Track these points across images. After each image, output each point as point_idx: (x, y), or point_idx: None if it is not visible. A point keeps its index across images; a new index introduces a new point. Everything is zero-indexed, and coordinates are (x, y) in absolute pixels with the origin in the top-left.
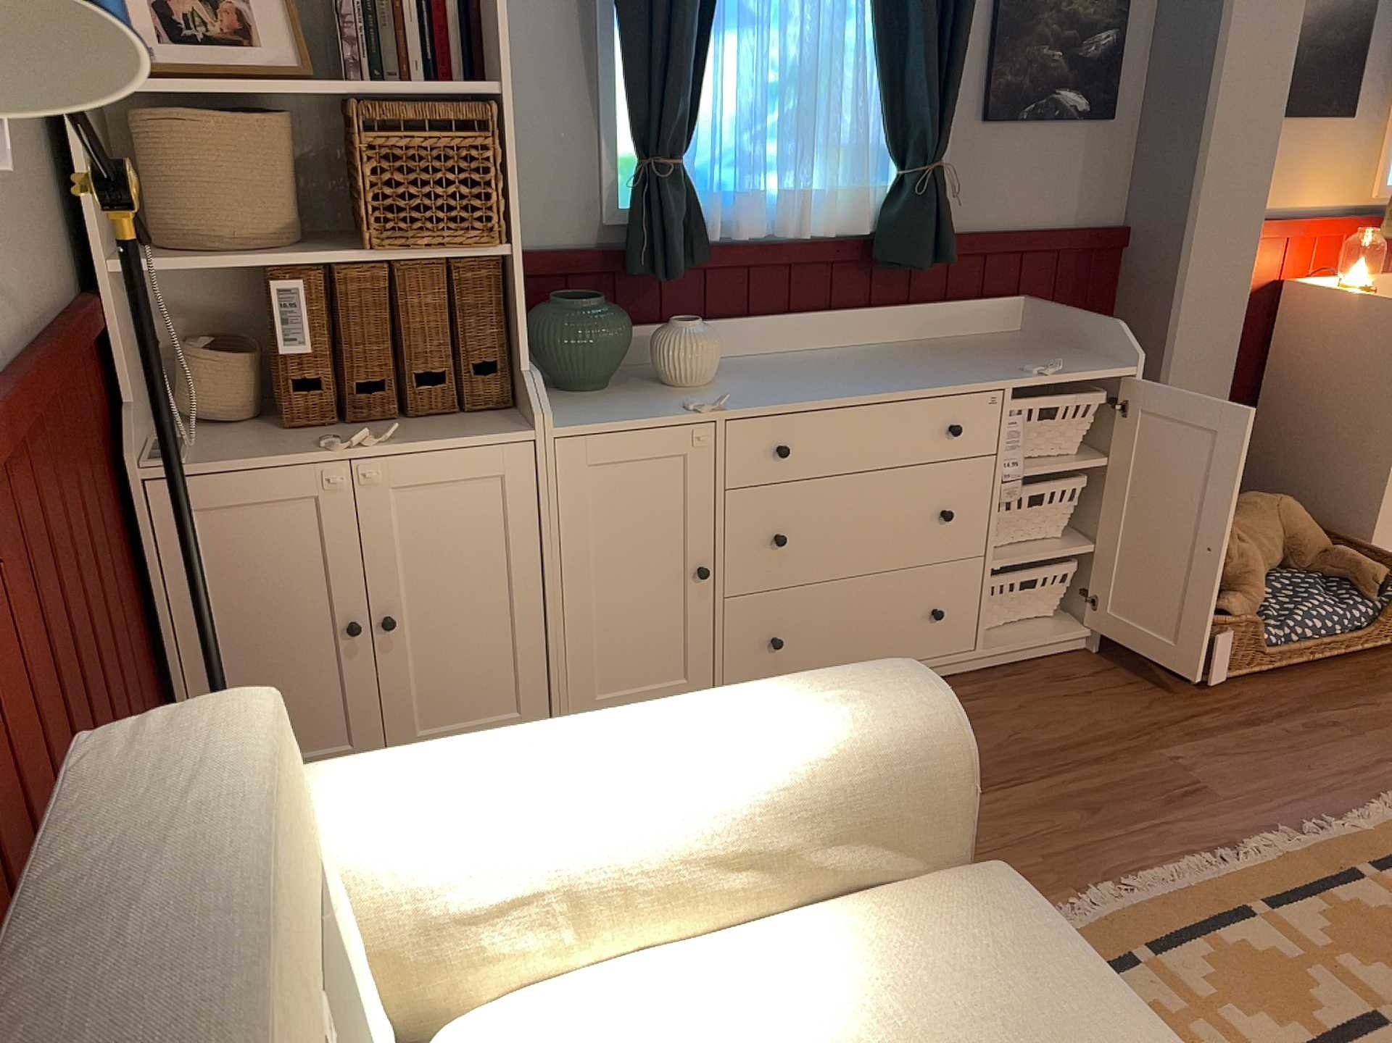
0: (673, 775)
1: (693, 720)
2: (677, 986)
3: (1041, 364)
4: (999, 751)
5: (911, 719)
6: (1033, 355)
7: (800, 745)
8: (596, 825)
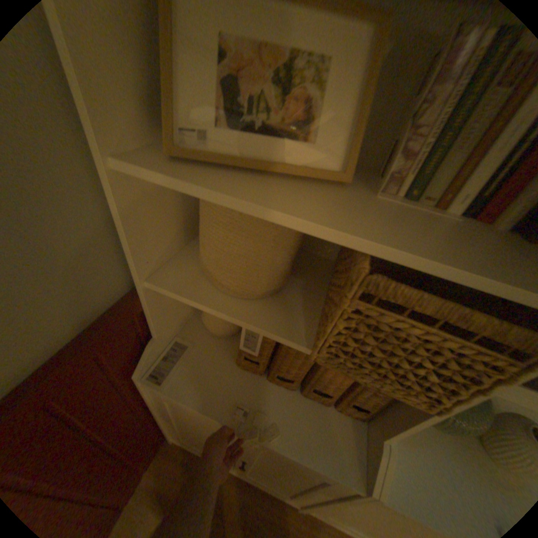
0: None
1: None
2: None
3: None
4: None
5: None
6: None
7: None
8: None
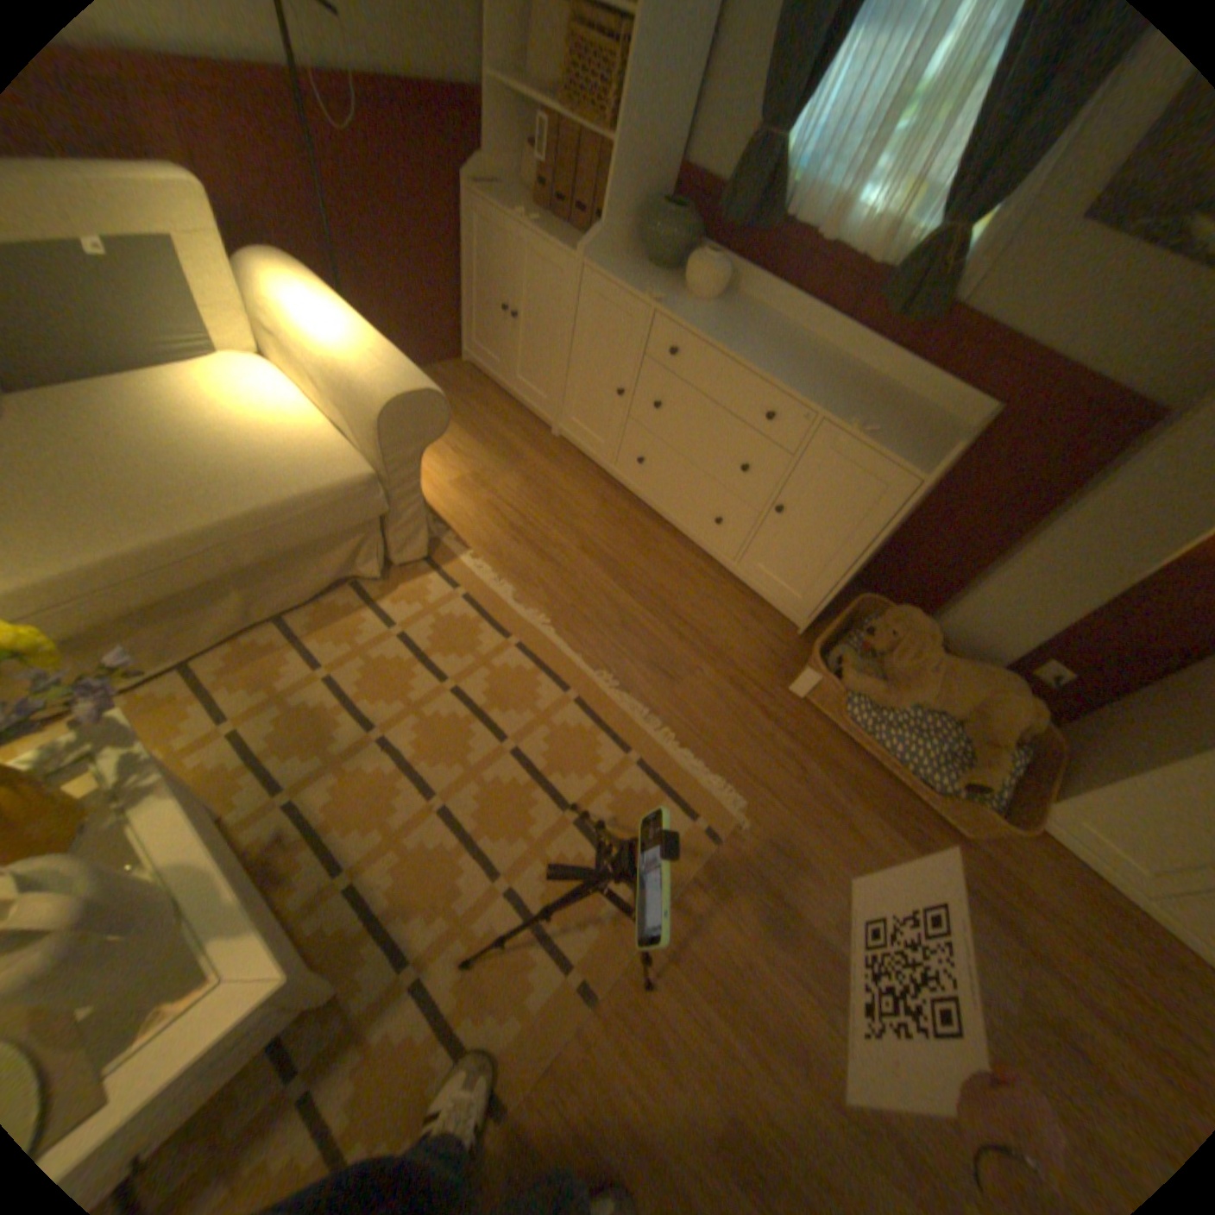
0: (315, 336)
1: (350, 334)
2: (277, 395)
3: (878, 428)
4: (658, 588)
5: (377, 390)
6: (908, 430)
7: (346, 363)
8: (292, 330)
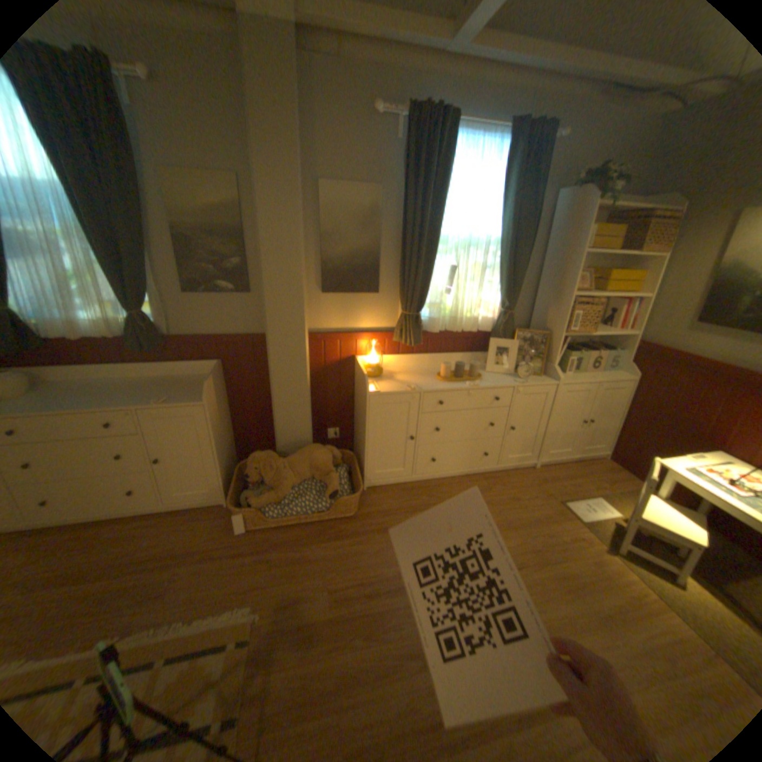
0: None
1: None
2: None
3: (167, 397)
4: (115, 559)
5: None
6: (185, 390)
7: None
8: None
